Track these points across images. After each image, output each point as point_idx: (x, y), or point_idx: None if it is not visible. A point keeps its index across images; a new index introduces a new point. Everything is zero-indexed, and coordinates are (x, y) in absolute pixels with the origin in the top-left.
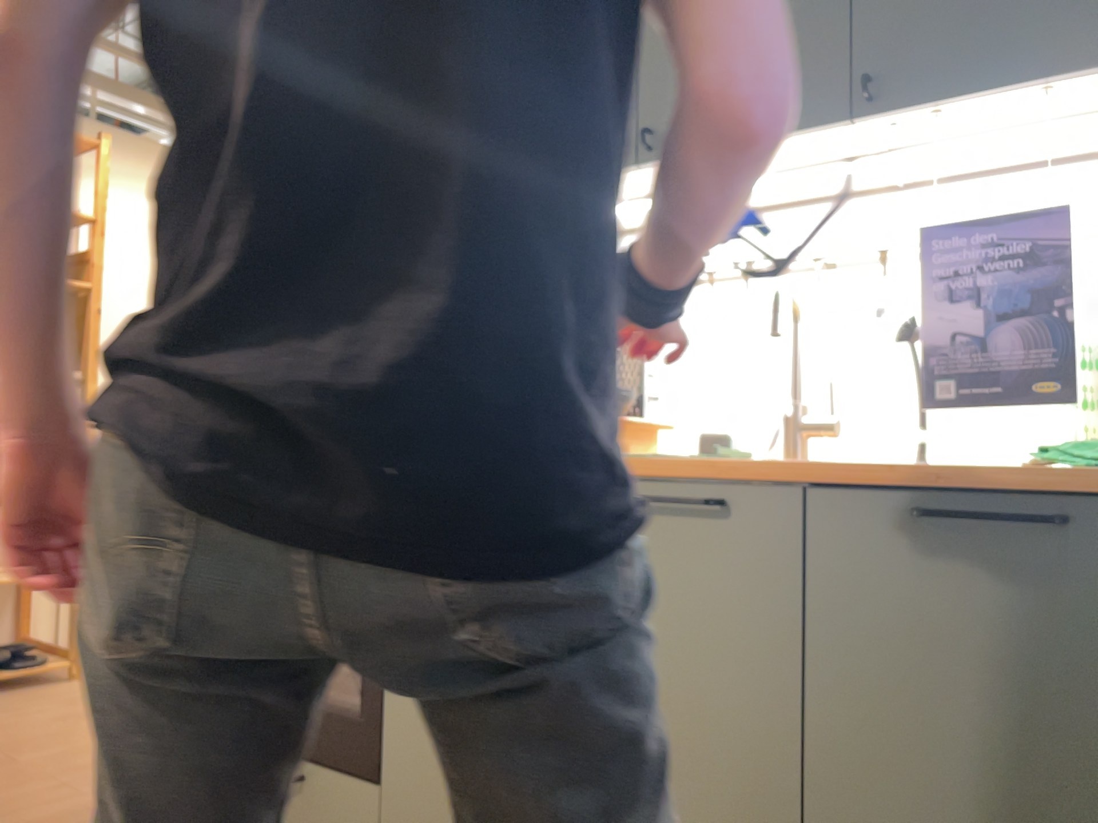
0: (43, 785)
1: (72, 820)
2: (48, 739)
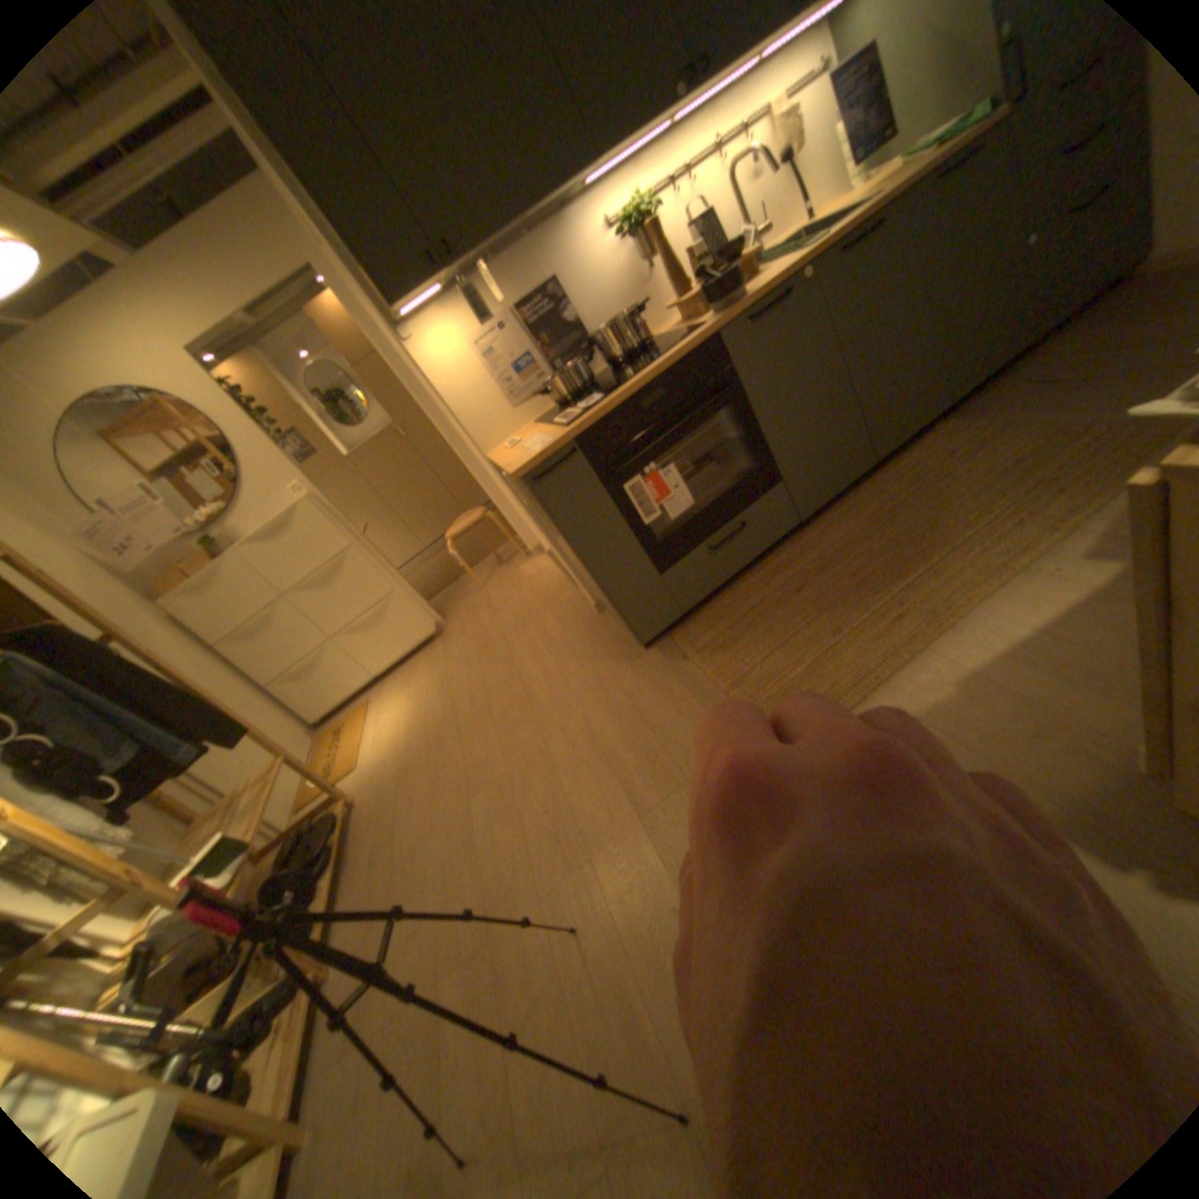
0: (551, 738)
1: (615, 701)
2: (471, 768)
